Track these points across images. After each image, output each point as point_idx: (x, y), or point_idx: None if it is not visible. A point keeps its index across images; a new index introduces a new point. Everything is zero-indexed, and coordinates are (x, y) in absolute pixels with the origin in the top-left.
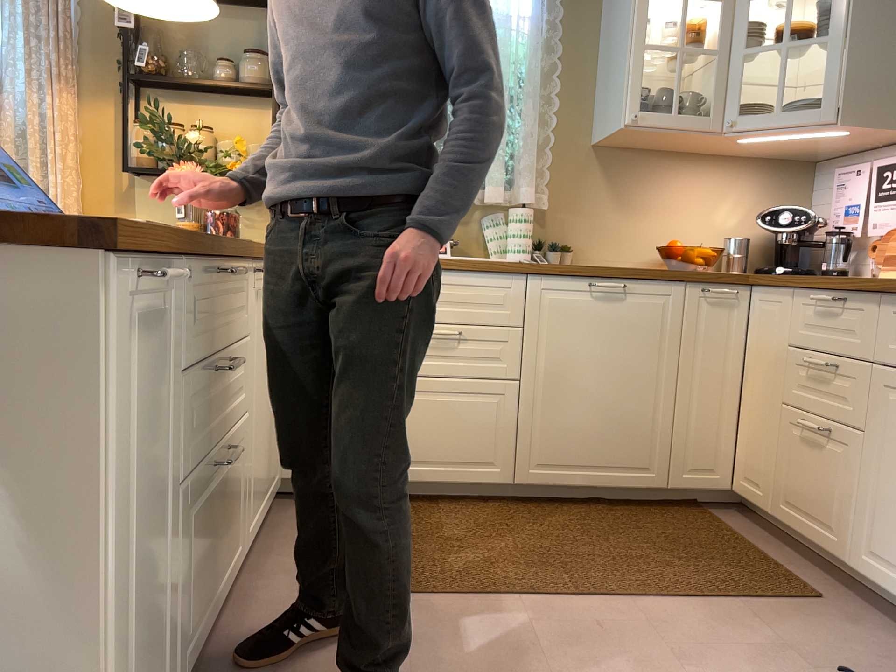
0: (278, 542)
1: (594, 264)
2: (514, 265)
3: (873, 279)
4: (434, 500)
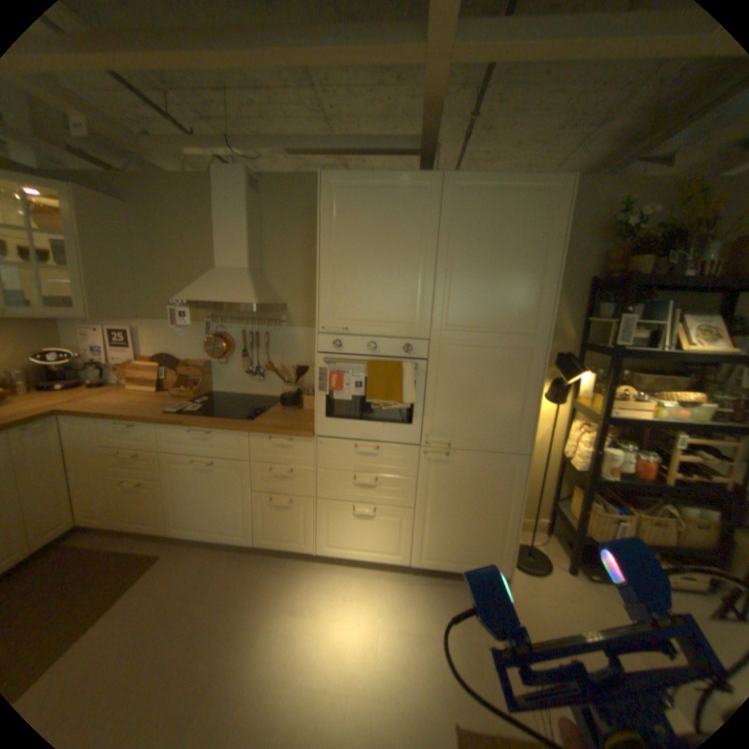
0: None
1: None
2: None
3: (145, 414)
4: None
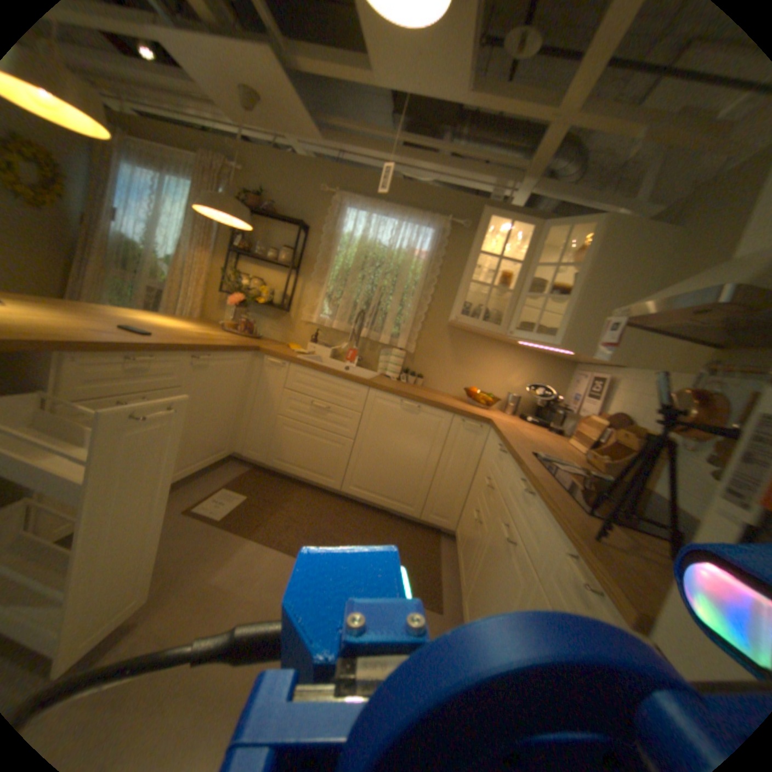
0: (205, 484)
1: (433, 389)
2: (361, 382)
3: (519, 447)
4: (302, 487)
